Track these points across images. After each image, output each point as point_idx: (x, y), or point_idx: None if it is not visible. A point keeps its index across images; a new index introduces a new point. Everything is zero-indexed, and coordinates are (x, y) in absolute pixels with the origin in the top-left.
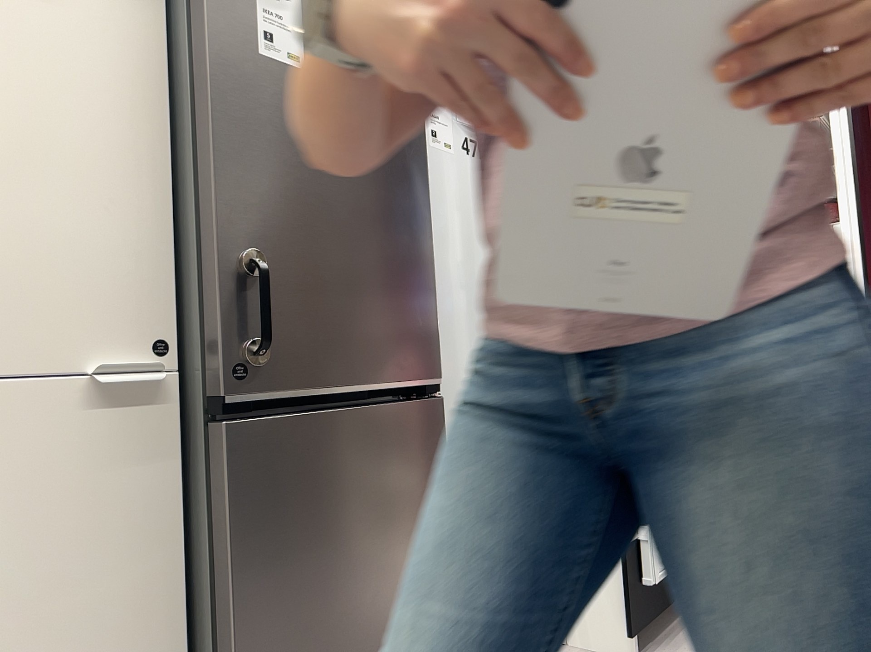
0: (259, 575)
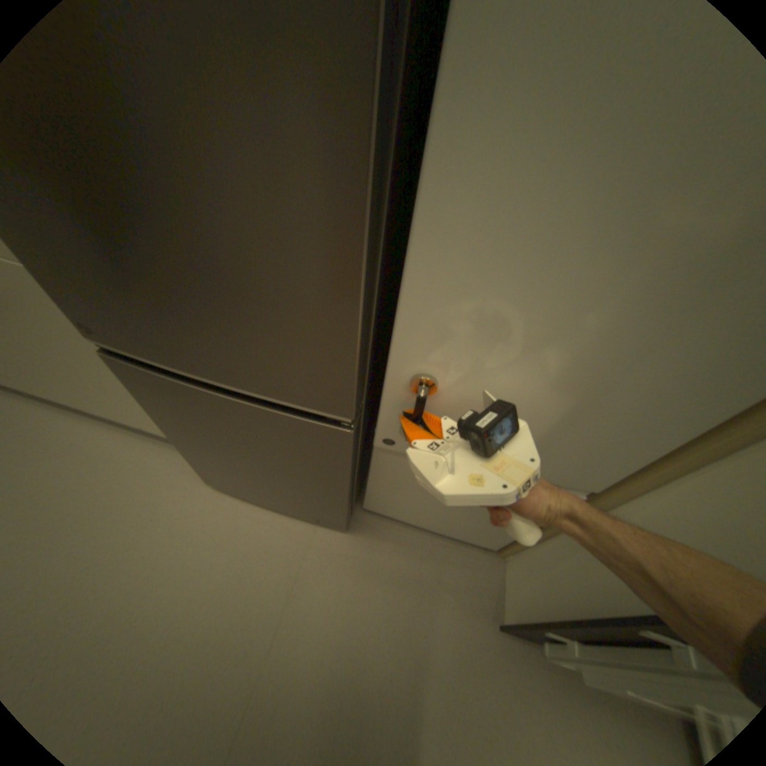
0: (168, 422)
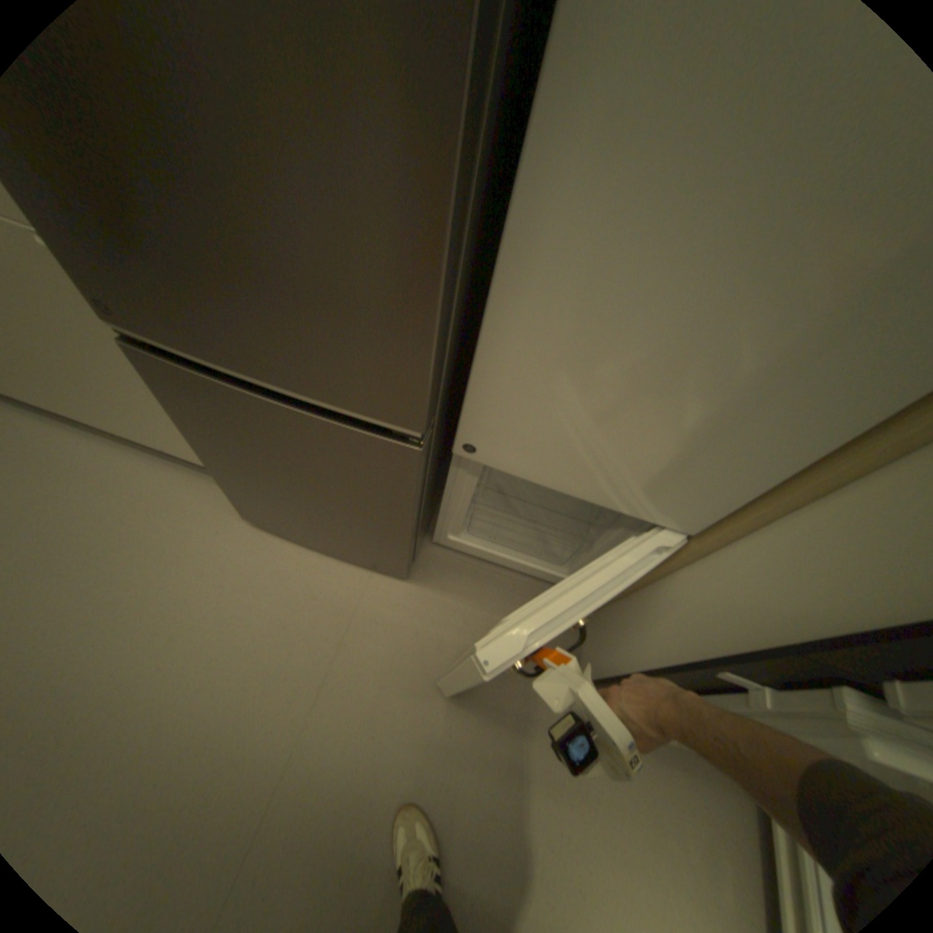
0: (200, 436)
